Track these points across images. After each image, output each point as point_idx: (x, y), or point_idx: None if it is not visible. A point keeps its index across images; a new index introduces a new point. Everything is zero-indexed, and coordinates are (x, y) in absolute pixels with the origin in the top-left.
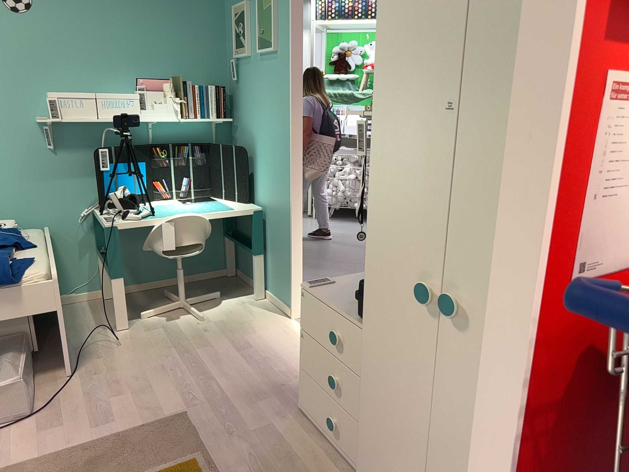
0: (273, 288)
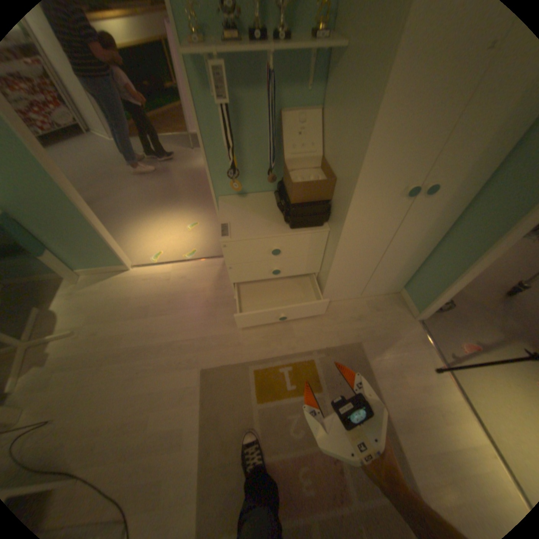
0: (83, 265)
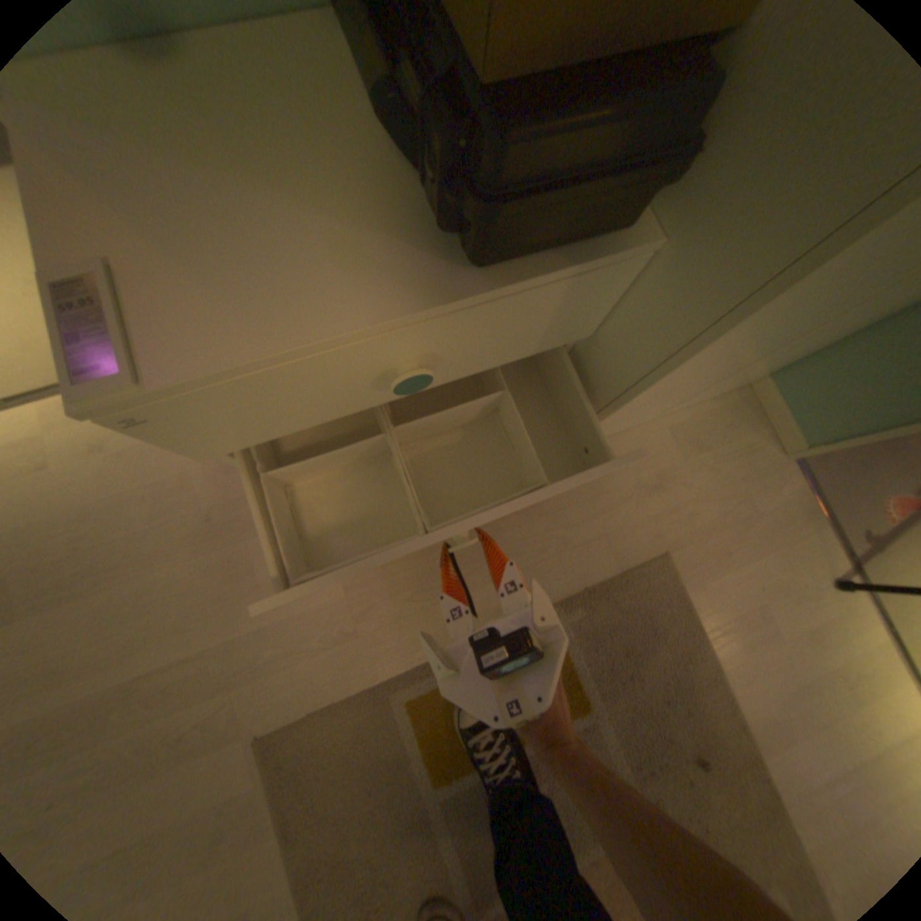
0: None
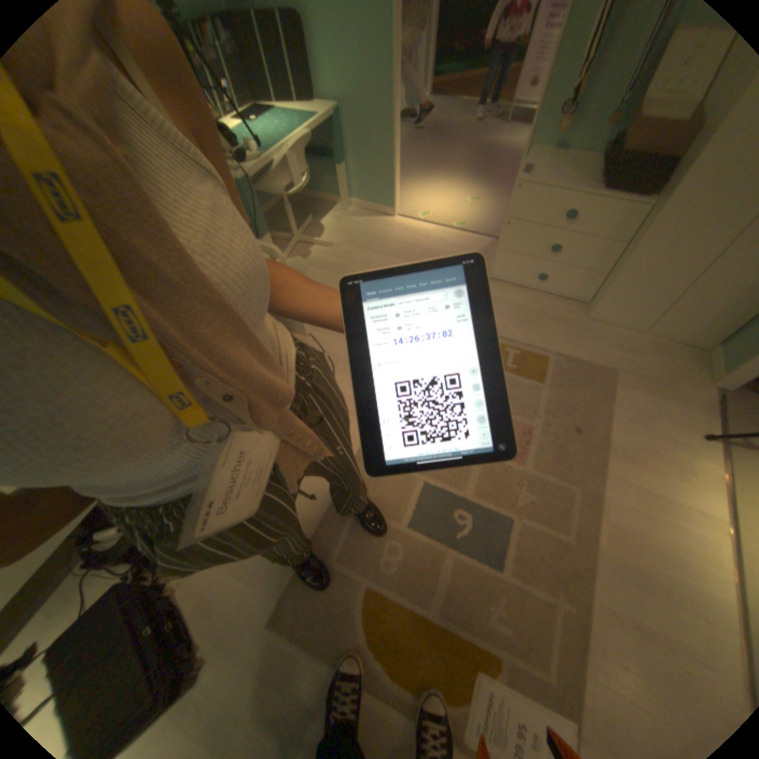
0: (359, 195)
